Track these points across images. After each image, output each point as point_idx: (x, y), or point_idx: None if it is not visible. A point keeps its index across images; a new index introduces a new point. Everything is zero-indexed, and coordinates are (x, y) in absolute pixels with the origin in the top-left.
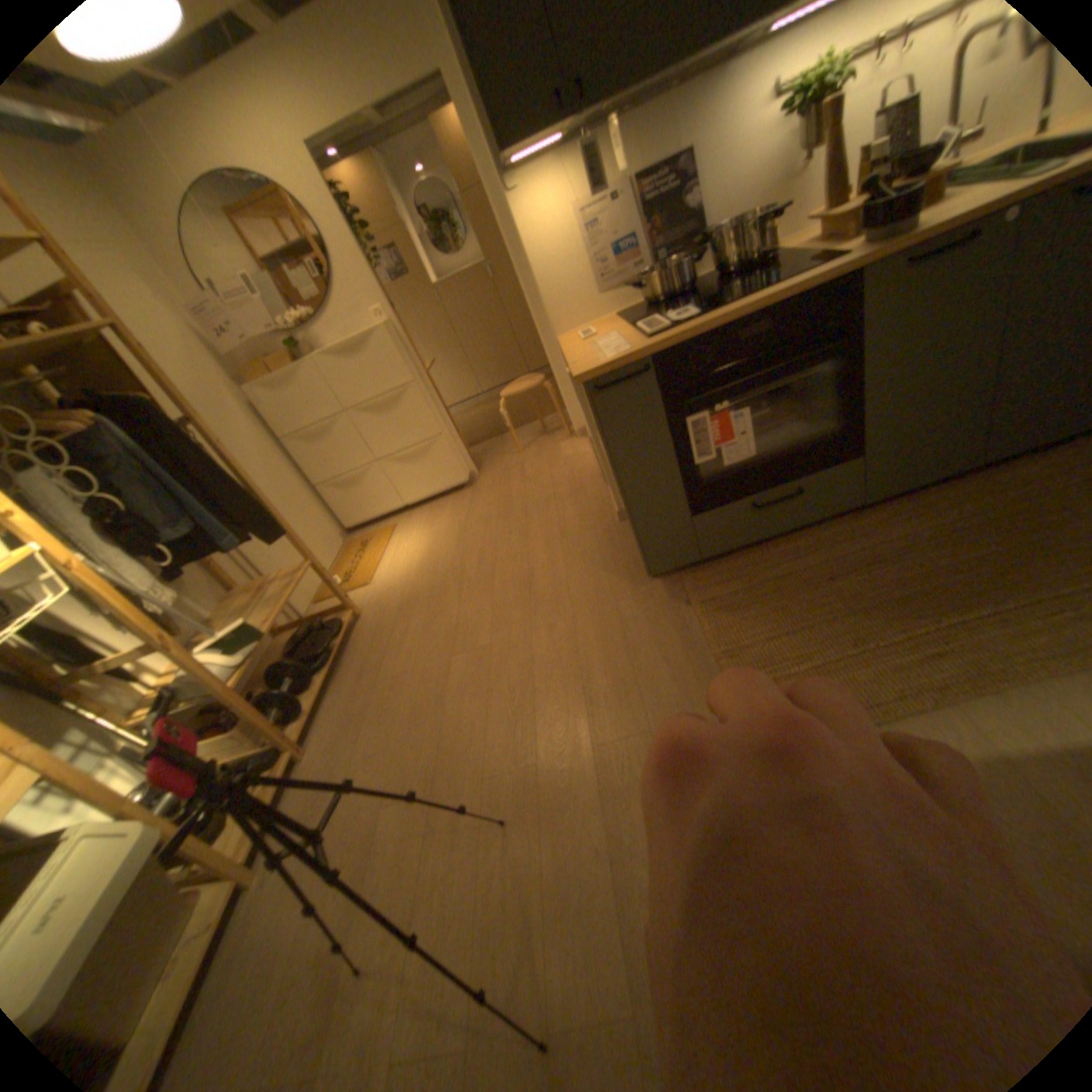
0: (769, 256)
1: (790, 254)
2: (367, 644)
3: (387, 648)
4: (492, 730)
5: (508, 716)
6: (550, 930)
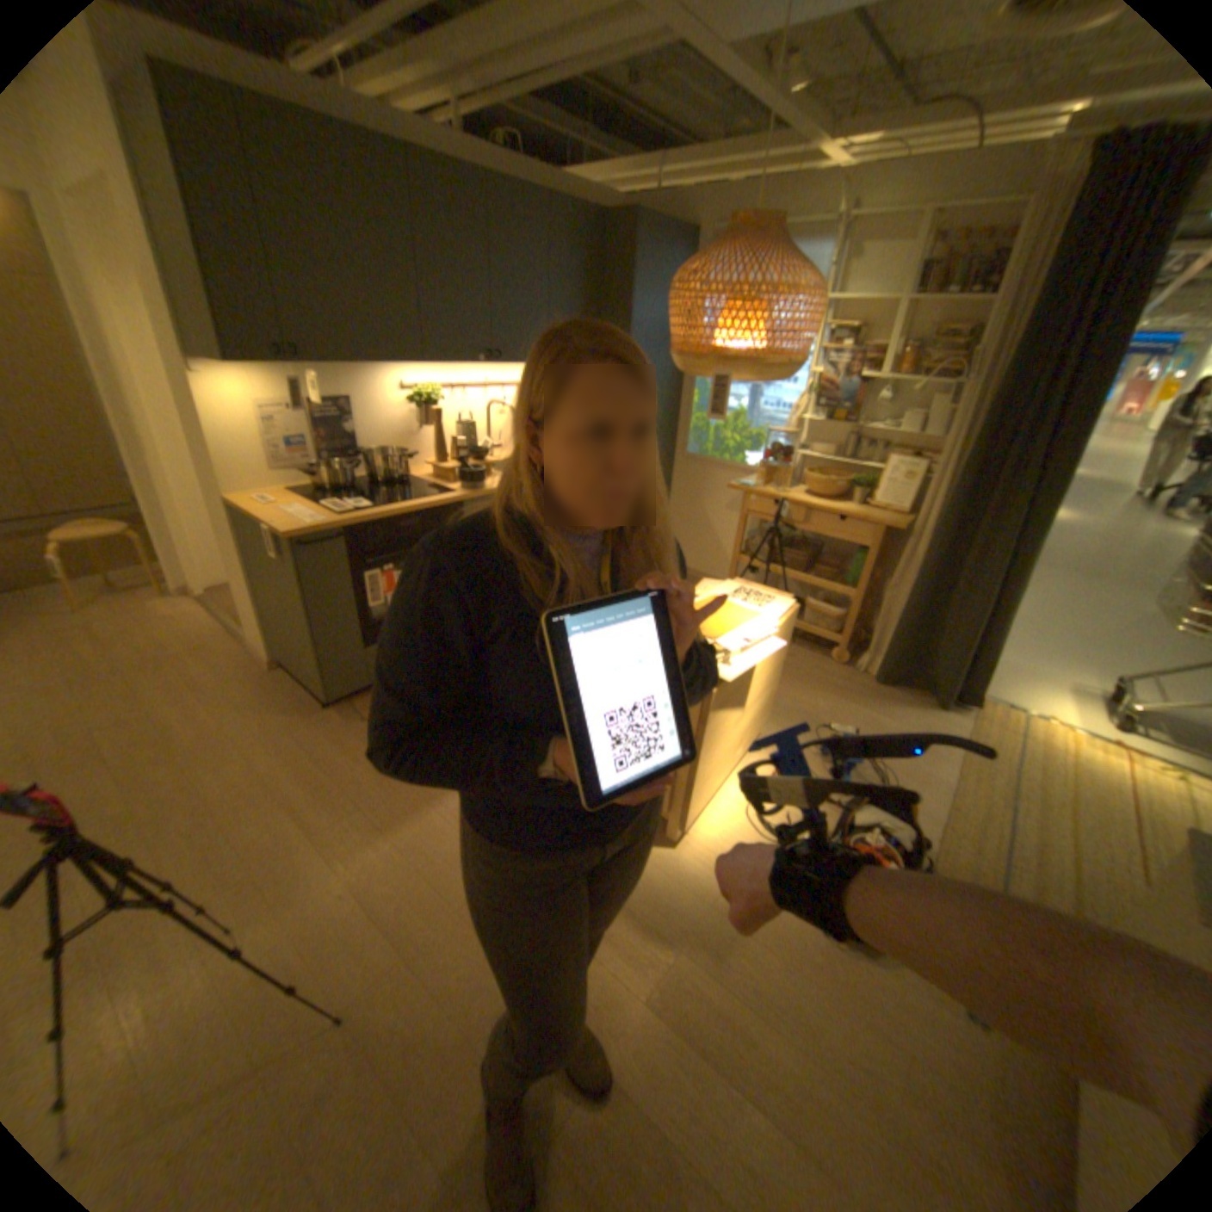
0: (403, 480)
1: (415, 482)
2: None
3: None
4: (173, 880)
5: (191, 861)
6: (315, 967)
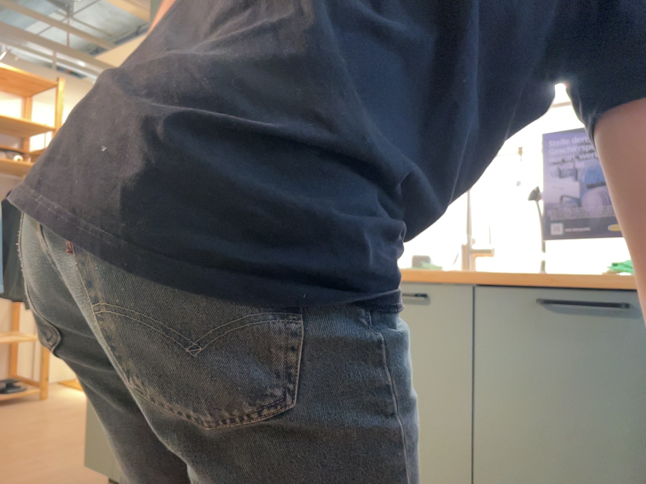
0: None
1: None
2: (5, 413)
3: (1, 420)
4: None
5: None
6: None
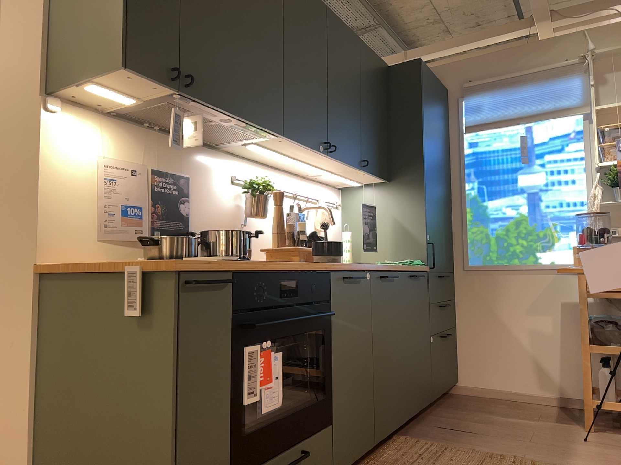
0: None
1: None
2: None
3: None
4: None
5: None
6: None
